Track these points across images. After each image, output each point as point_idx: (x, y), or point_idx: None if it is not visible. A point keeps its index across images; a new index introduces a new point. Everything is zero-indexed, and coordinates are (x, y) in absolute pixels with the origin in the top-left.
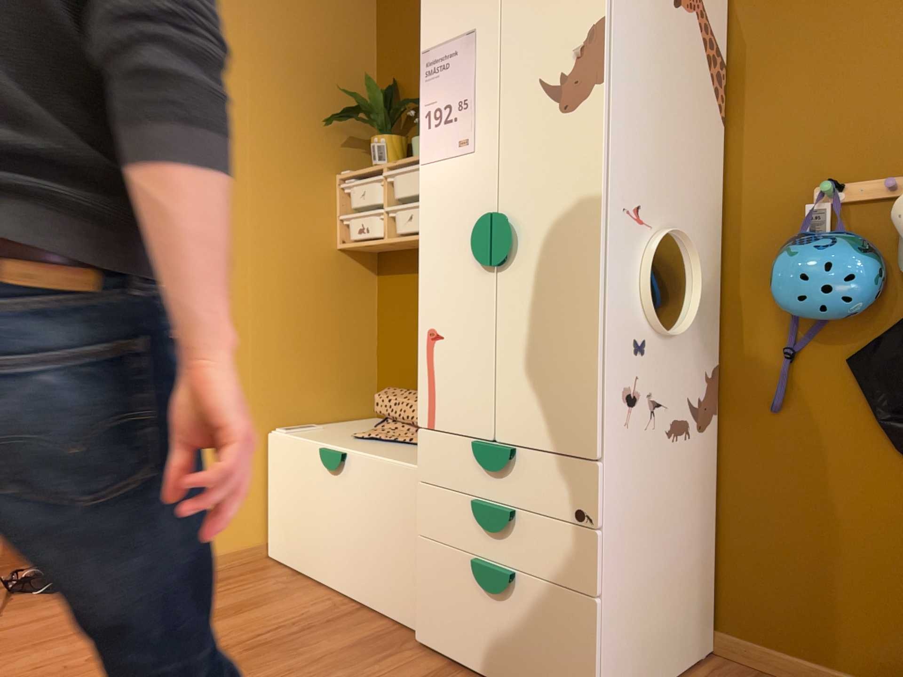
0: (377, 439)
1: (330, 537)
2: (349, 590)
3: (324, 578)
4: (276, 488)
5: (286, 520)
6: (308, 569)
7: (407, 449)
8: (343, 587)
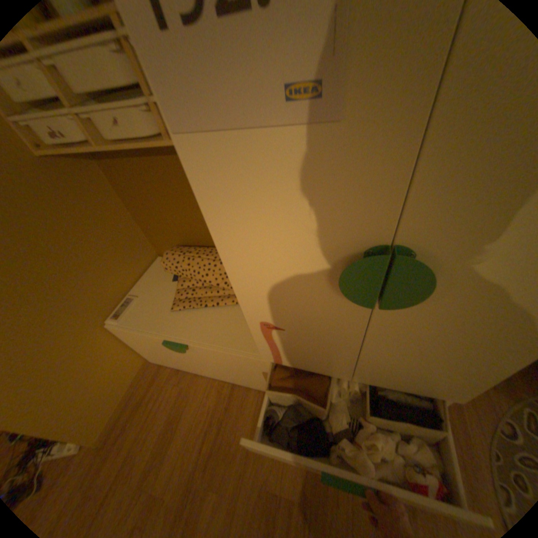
0: (192, 307)
1: (195, 365)
2: (220, 379)
3: (199, 373)
4: (135, 345)
5: (154, 355)
6: (185, 370)
7: (222, 315)
8: (214, 377)
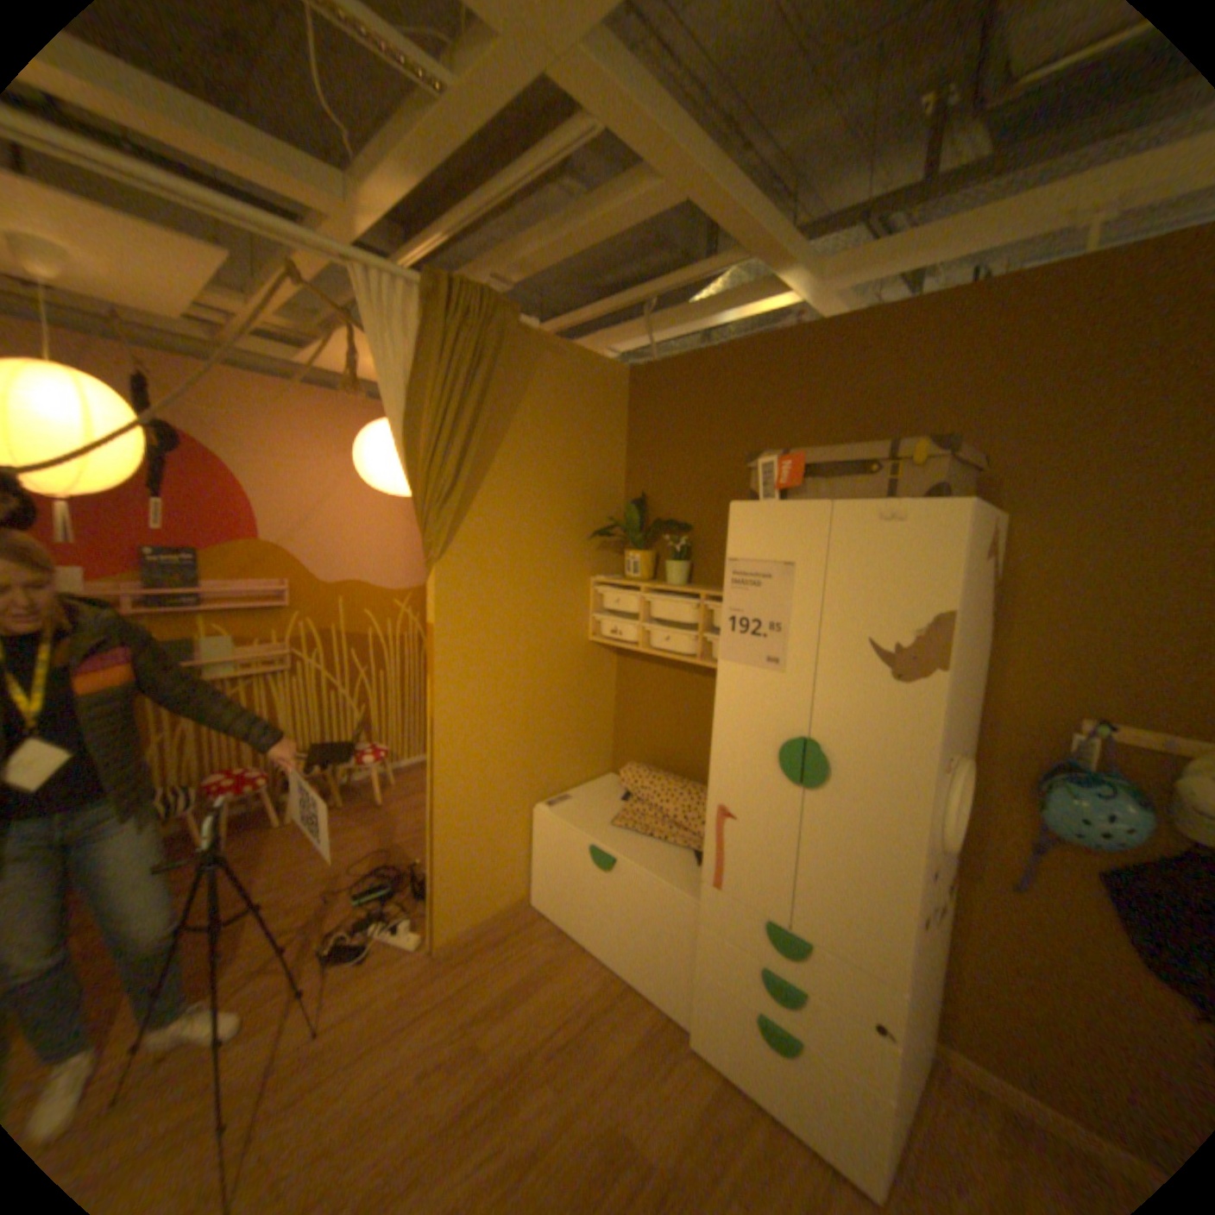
0: (634, 830)
1: (597, 918)
2: (615, 968)
3: (590, 947)
4: (541, 857)
5: (551, 885)
6: (572, 934)
7: (666, 852)
8: (608, 962)
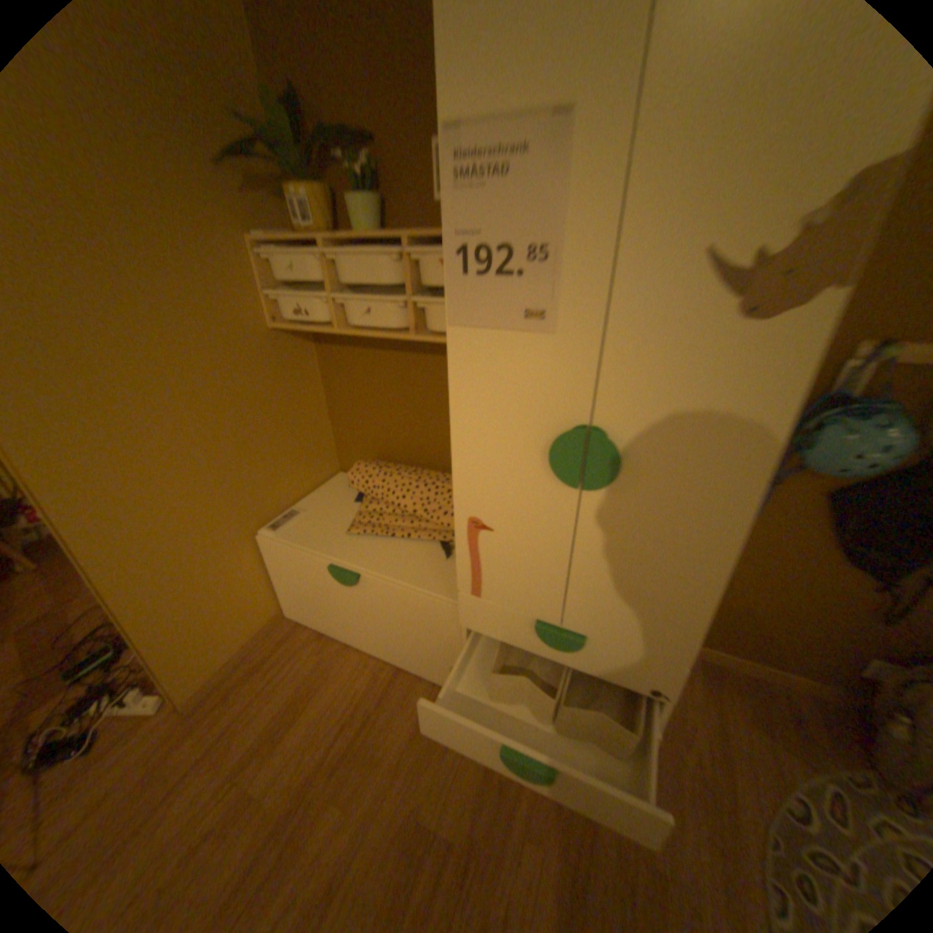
0: (375, 534)
1: (353, 622)
2: (382, 656)
3: (353, 643)
4: (281, 577)
5: (300, 600)
6: (333, 634)
7: (412, 550)
8: (374, 652)
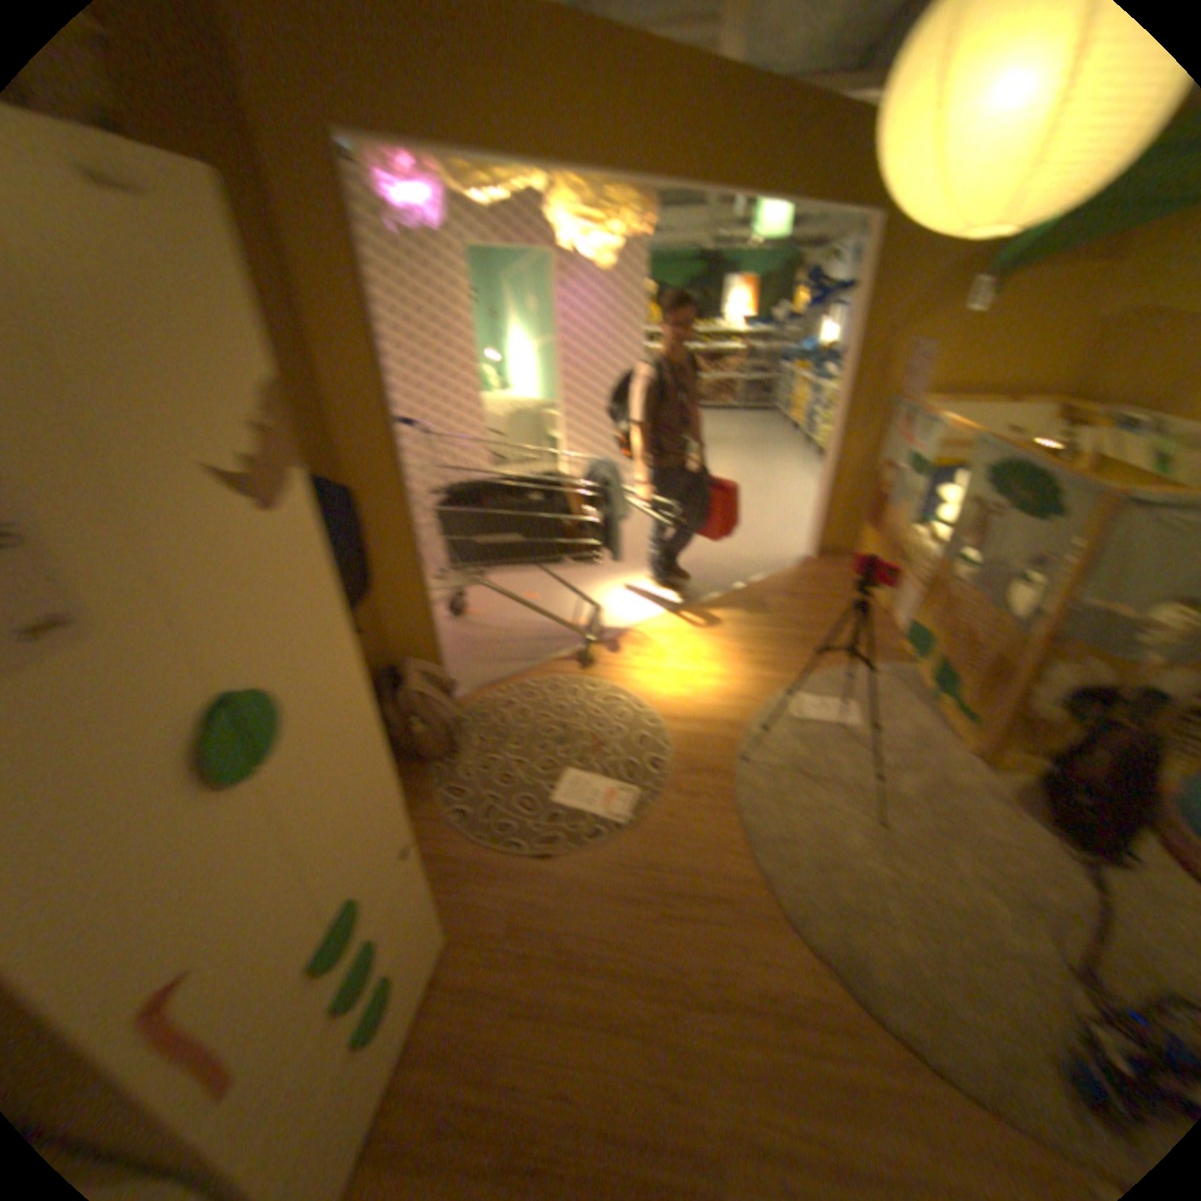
0: None
1: None
2: None
3: None
4: None
5: None
6: None
7: None
8: None
